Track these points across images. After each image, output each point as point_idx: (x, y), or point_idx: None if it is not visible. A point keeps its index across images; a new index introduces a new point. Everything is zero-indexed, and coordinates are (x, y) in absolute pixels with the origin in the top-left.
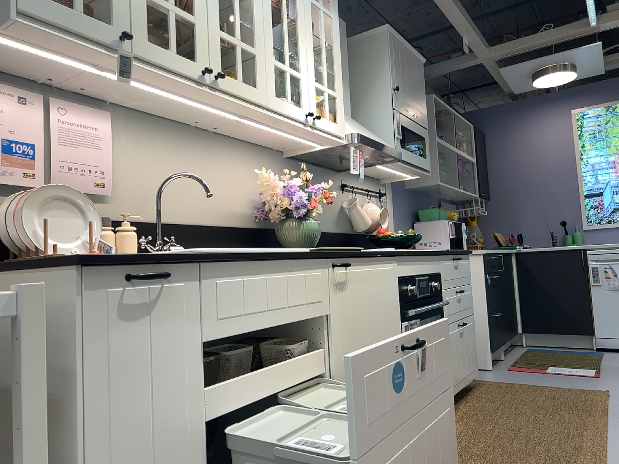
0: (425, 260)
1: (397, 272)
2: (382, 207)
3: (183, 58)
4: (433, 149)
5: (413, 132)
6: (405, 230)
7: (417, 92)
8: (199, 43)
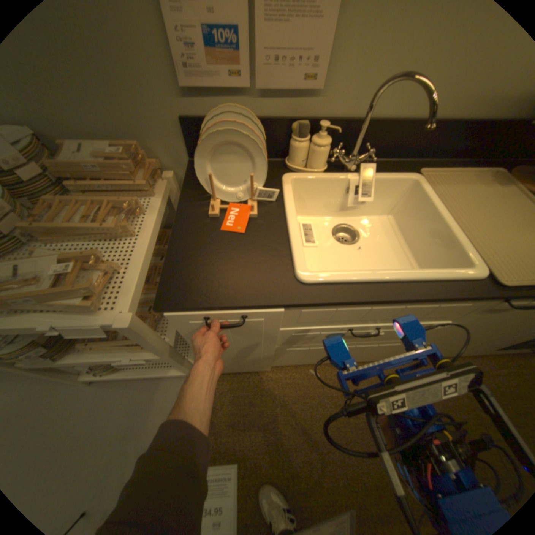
0: None
1: None
2: None
3: None
4: None
5: None
6: None
7: None
8: None
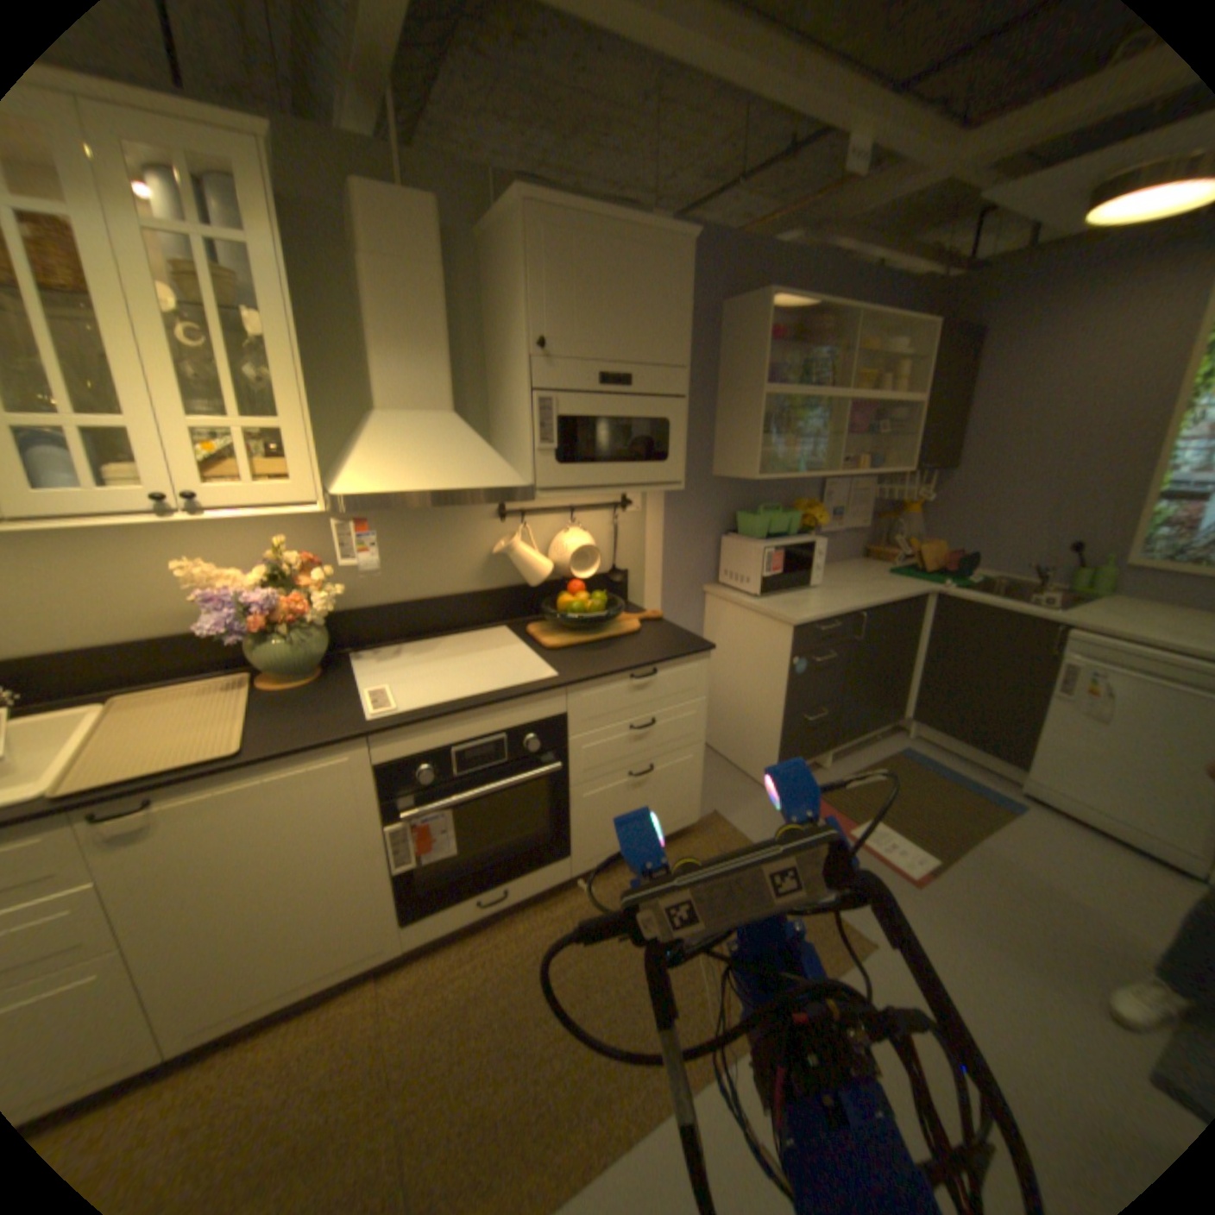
0: (494, 712)
1: (371, 759)
2: (612, 531)
3: None
4: (754, 412)
5: (616, 421)
6: (691, 552)
7: (645, 326)
8: None
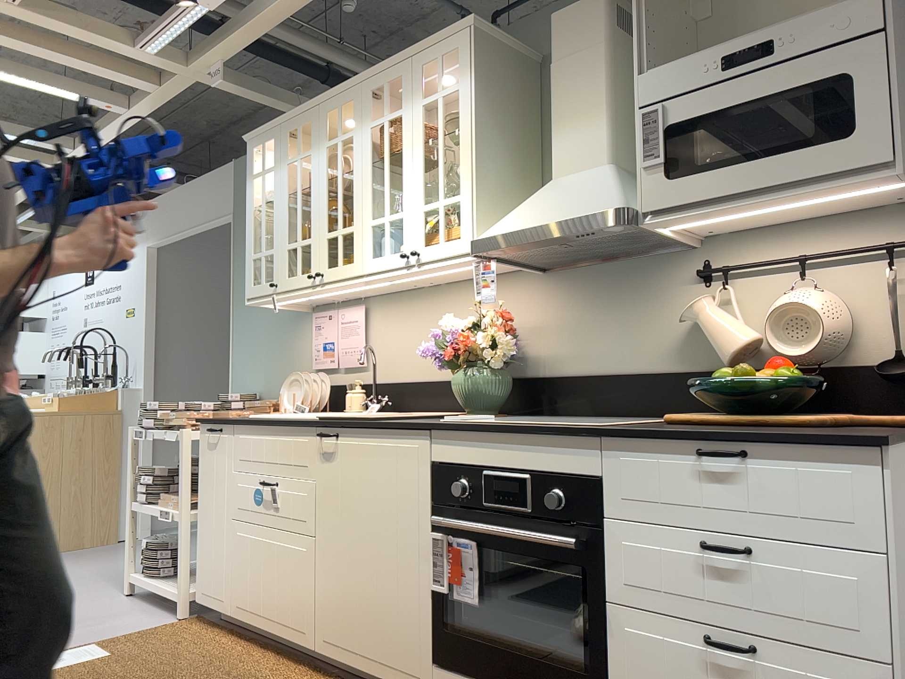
0: (522, 442)
1: (431, 454)
2: (885, 285)
3: (303, 275)
4: None
5: (750, 104)
6: None
7: None
8: (312, 256)
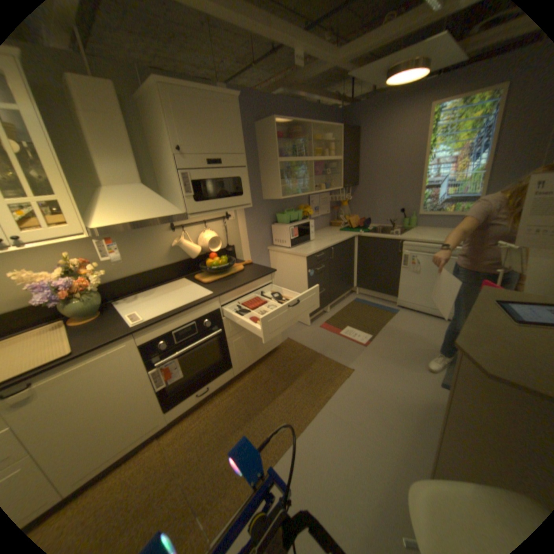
0: (187, 313)
1: (135, 343)
2: (224, 228)
3: None
4: (275, 170)
5: (217, 180)
6: (259, 233)
7: (223, 136)
8: None
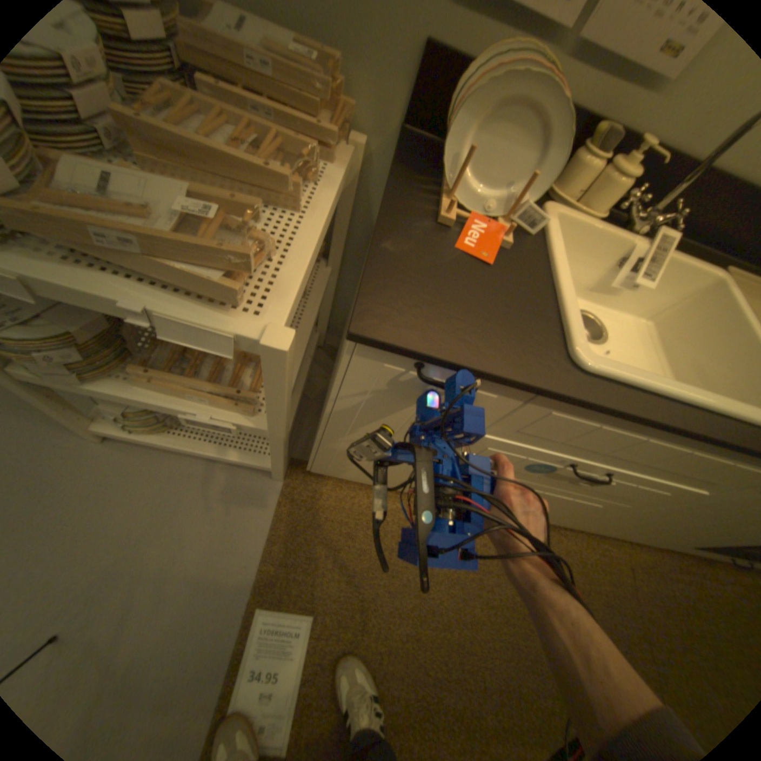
0: None
1: None
2: None
3: None
4: None
5: None
6: None
7: None
8: None
